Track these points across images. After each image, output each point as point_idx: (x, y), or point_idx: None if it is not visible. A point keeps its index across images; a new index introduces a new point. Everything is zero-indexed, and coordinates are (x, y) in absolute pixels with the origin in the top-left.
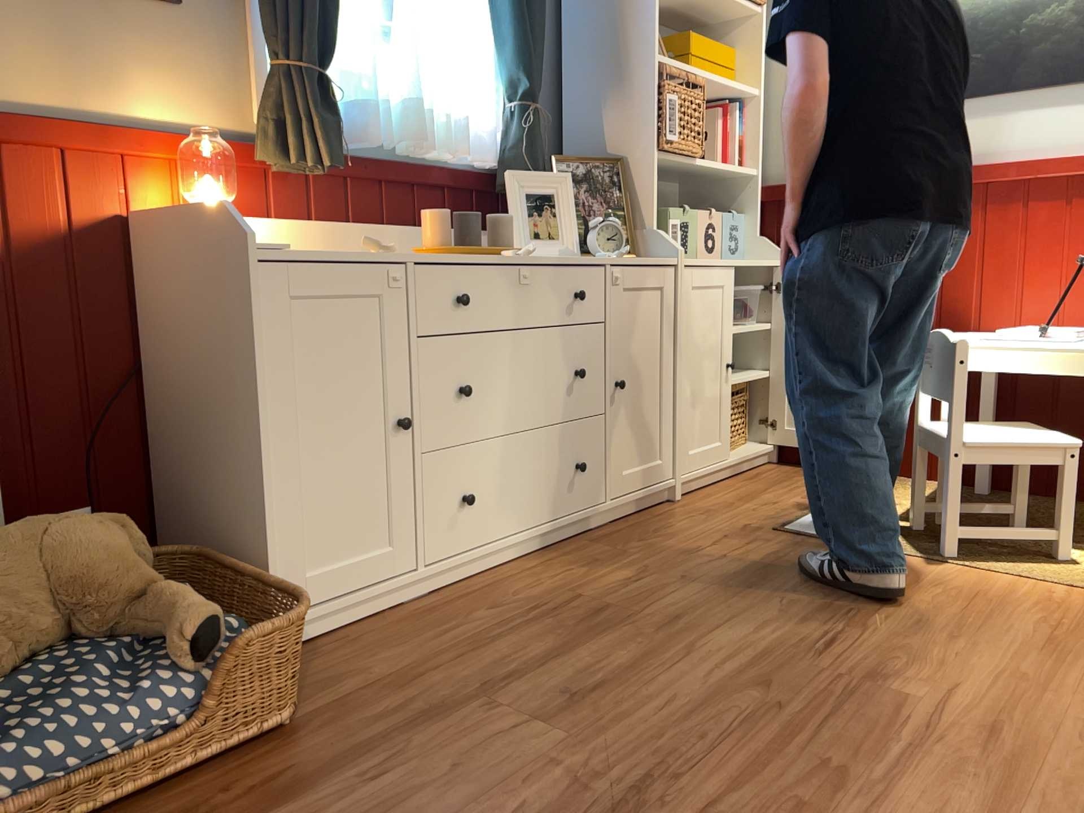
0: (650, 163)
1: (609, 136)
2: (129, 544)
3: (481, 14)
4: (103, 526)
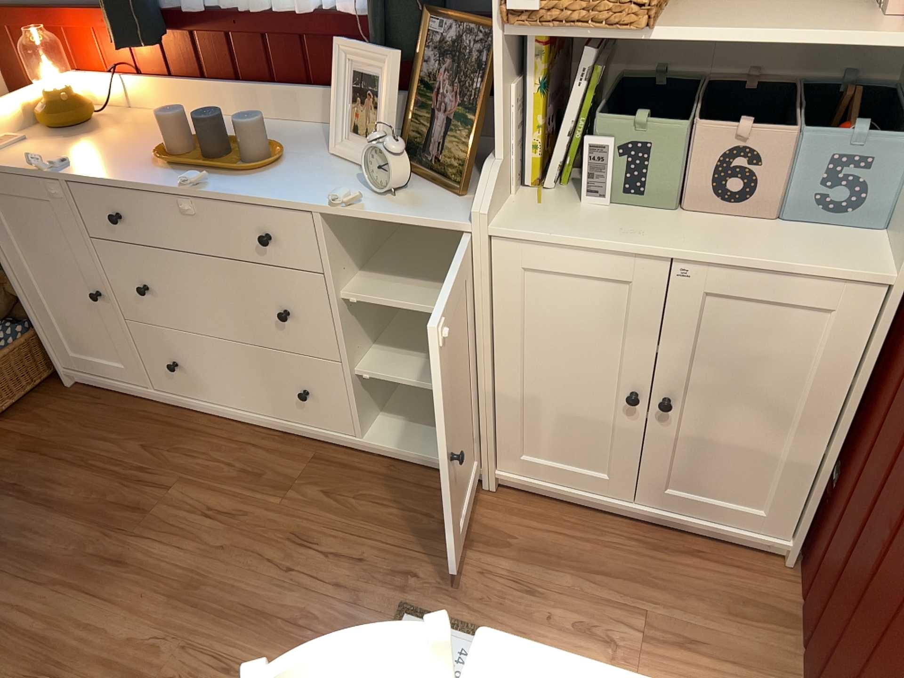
0: (497, 54)
1: None
2: (1, 297)
3: None
4: None
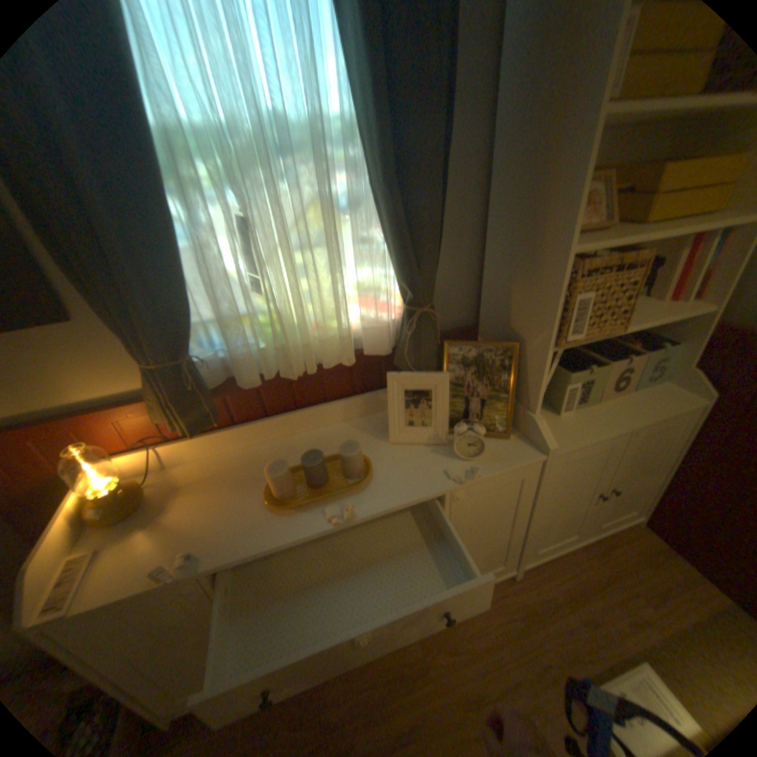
0: (545, 358)
1: (515, 310)
2: None
3: (370, 218)
4: None
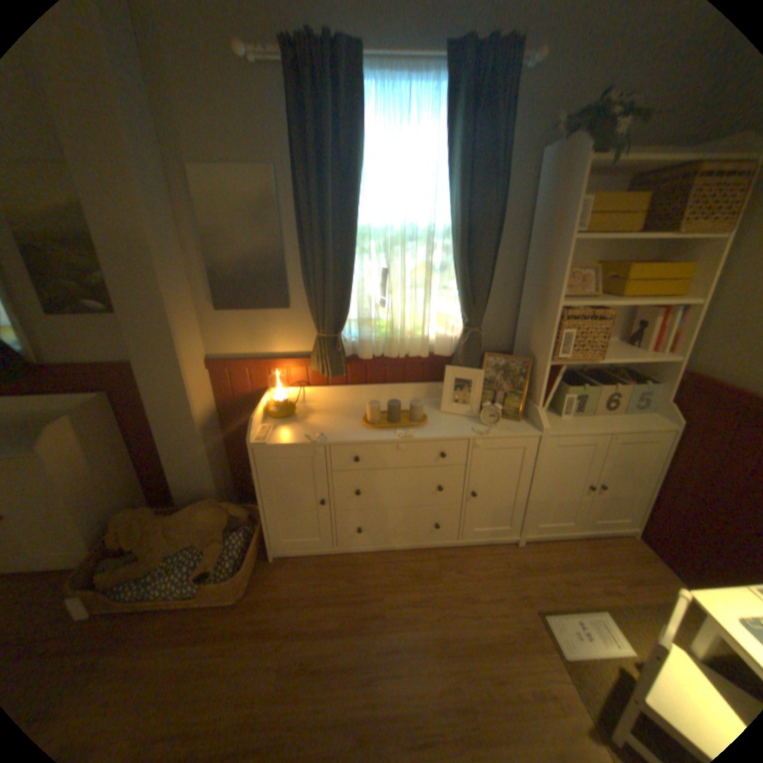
0: (545, 368)
1: (532, 339)
2: (222, 519)
3: (450, 276)
4: (212, 515)
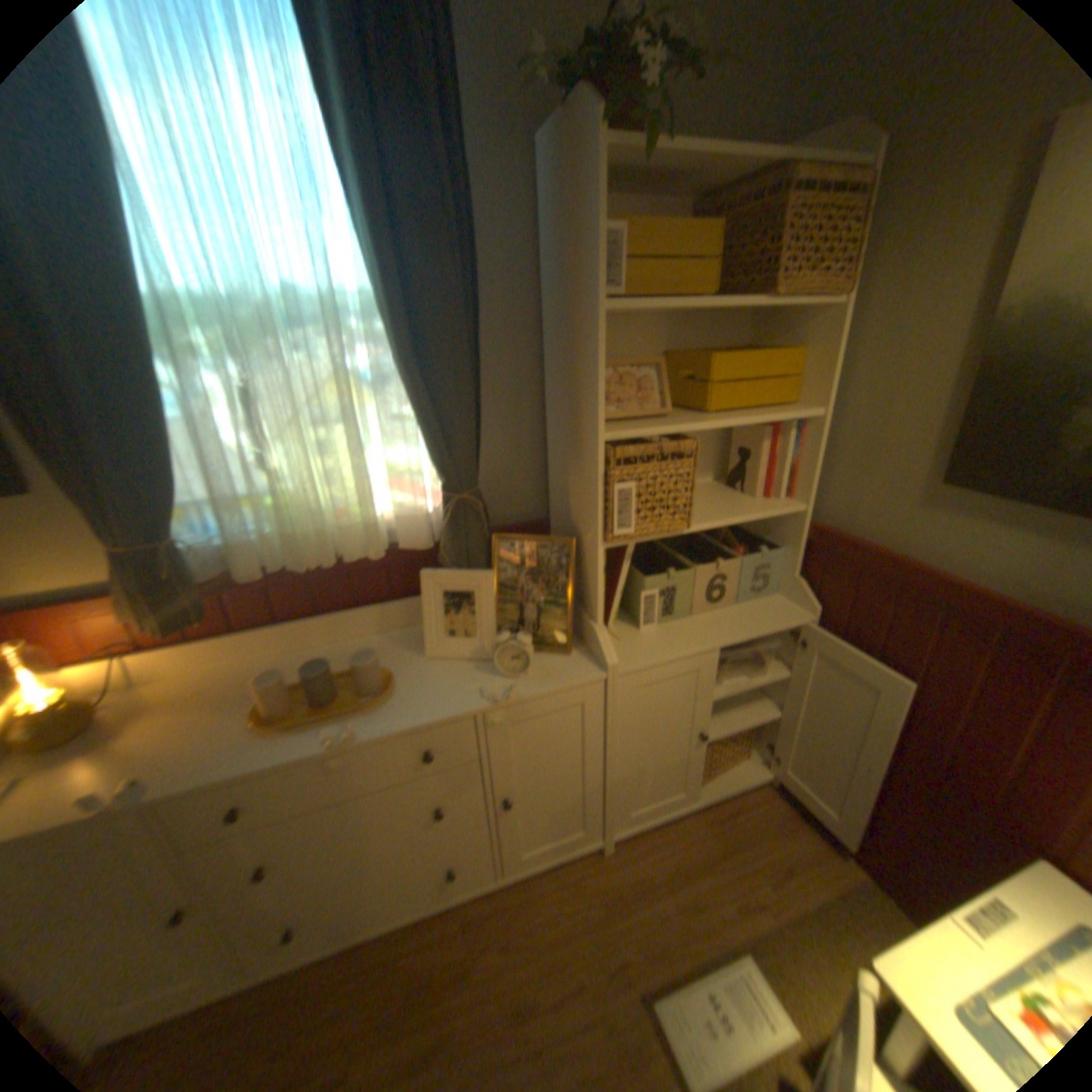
0: (596, 556)
1: (572, 502)
2: None
3: (396, 396)
4: None
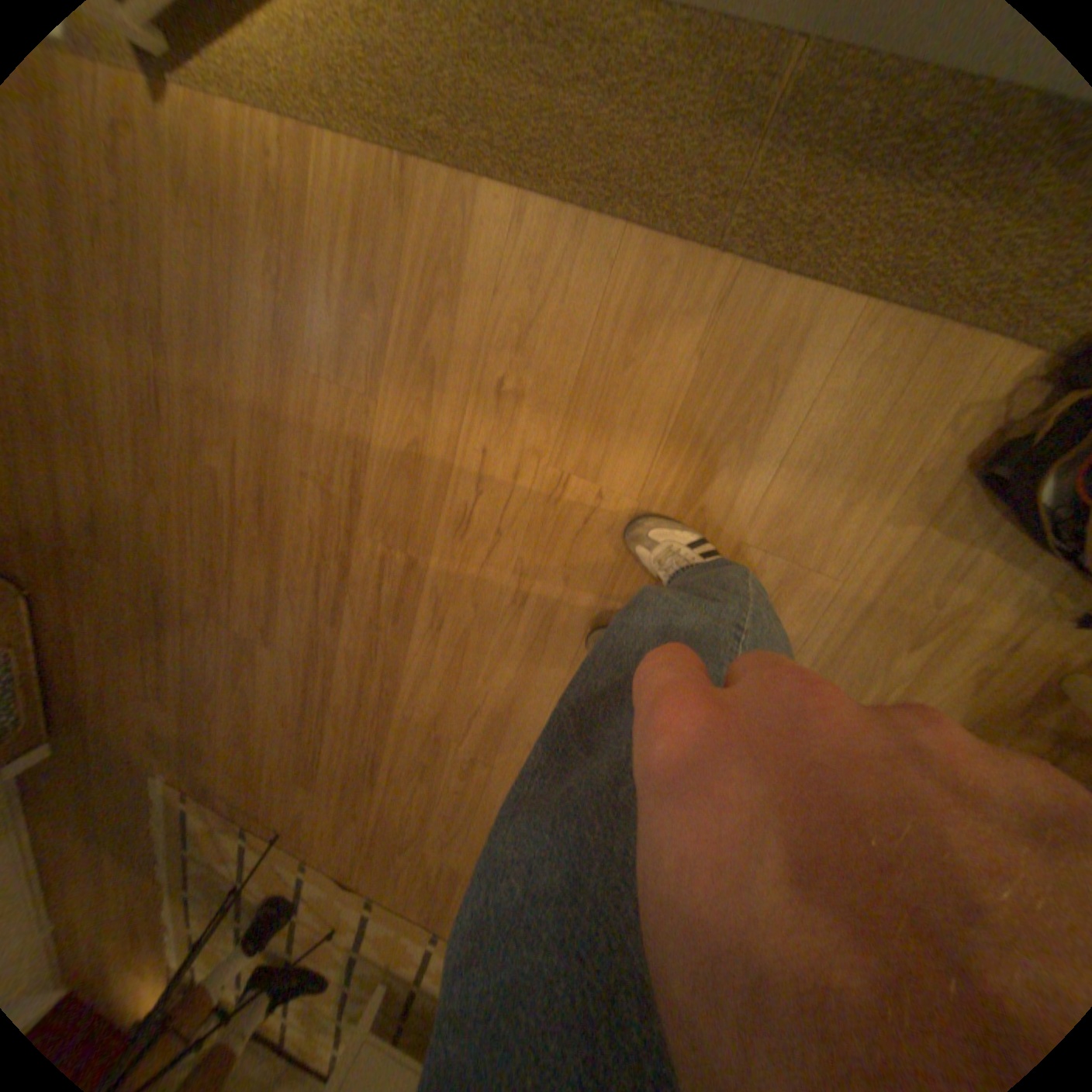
0: None
1: None
2: None
3: None
4: None
